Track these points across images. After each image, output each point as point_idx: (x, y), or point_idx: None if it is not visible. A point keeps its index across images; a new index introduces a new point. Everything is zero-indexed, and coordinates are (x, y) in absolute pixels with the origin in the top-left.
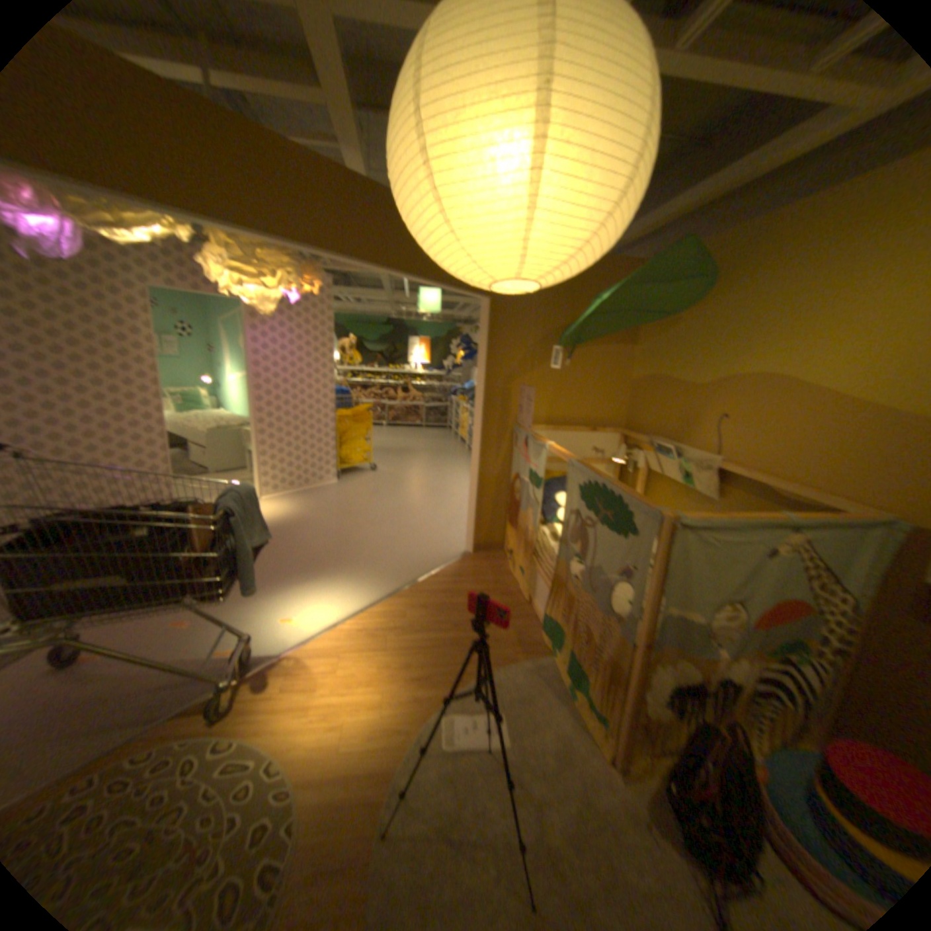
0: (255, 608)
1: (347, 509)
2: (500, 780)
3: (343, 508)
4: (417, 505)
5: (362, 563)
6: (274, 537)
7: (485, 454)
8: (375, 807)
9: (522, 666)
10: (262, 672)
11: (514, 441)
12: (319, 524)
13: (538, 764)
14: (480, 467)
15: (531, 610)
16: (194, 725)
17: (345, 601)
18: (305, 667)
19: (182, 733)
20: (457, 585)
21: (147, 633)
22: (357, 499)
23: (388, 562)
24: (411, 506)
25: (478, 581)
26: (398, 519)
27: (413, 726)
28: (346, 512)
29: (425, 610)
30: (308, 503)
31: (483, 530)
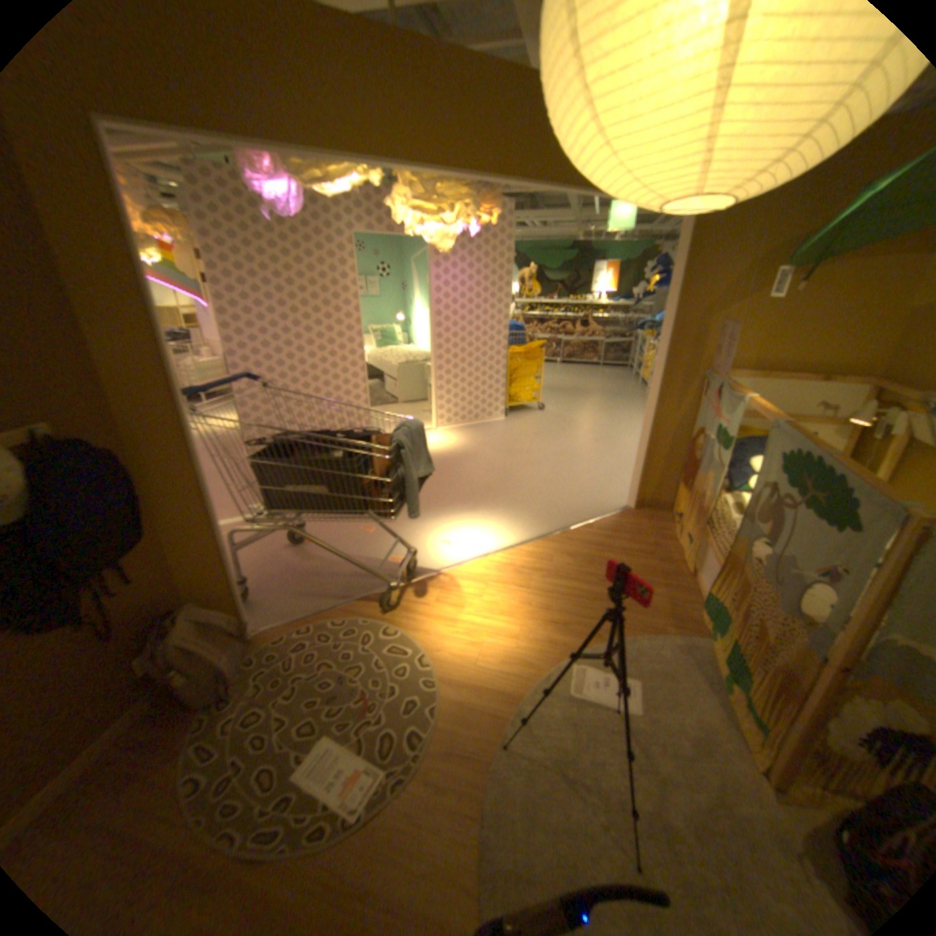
0: (424, 527)
1: (511, 448)
2: (626, 744)
3: (508, 447)
4: (581, 451)
5: (518, 502)
6: (445, 467)
7: (665, 403)
8: (502, 722)
9: (672, 641)
10: (424, 582)
11: (705, 389)
12: (484, 459)
13: (671, 744)
14: (656, 417)
15: (696, 584)
16: (374, 610)
17: (499, 536)
18: (458, 587)
19: (365, 614)
20: (612, 541)
21: (348, 531)
22: (522, 439)
23: (544, 505)
24: (575, 451)
25: (637, 541)
26: (559, 463)
27: (546, 665)
28: (510, 450)
29: (574, 559)
30: (477, 439)
31: (652, 487)
